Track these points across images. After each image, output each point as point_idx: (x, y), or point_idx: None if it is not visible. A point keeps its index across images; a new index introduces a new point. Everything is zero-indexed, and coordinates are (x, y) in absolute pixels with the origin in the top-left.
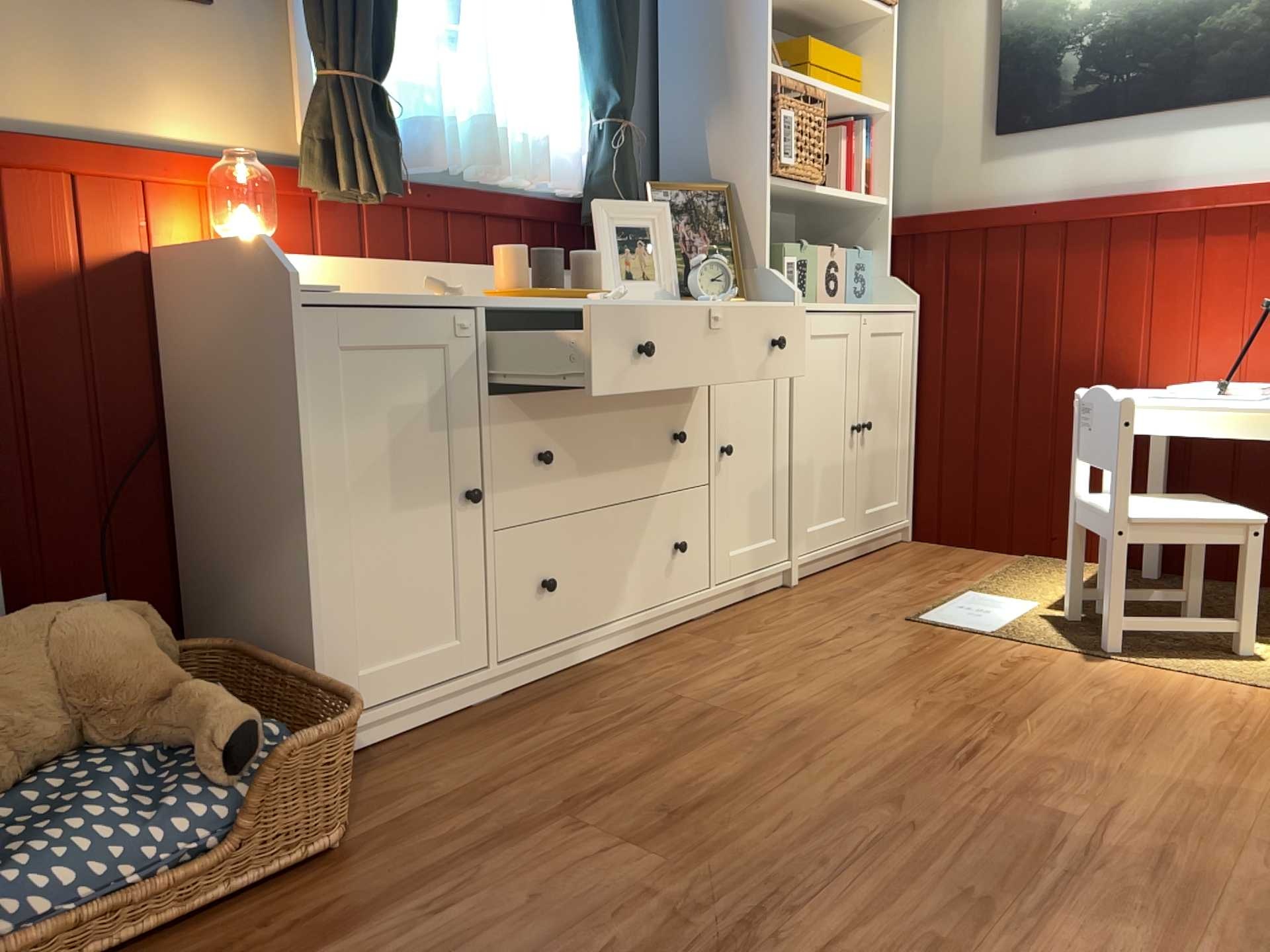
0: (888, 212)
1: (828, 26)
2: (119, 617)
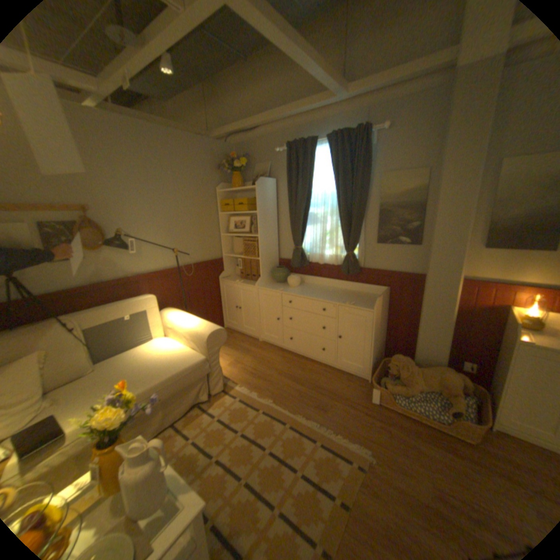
0: None
1: None
2: (457, 379)
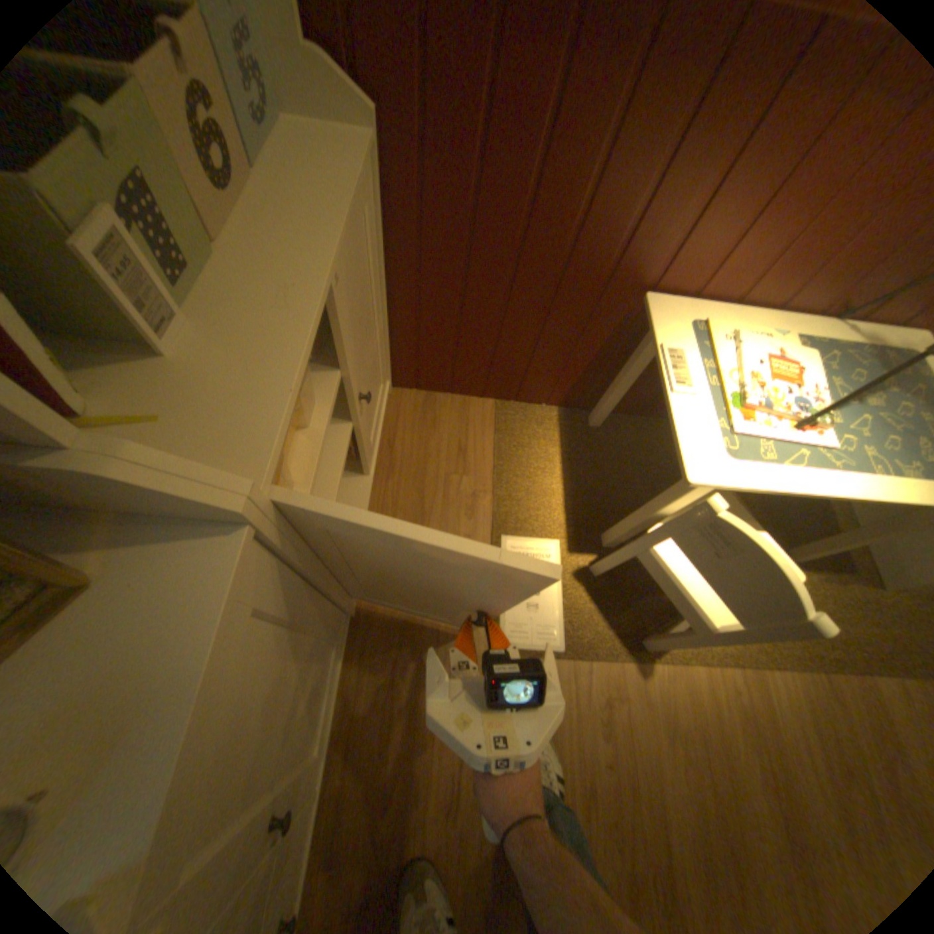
0: None
1: None
2: None
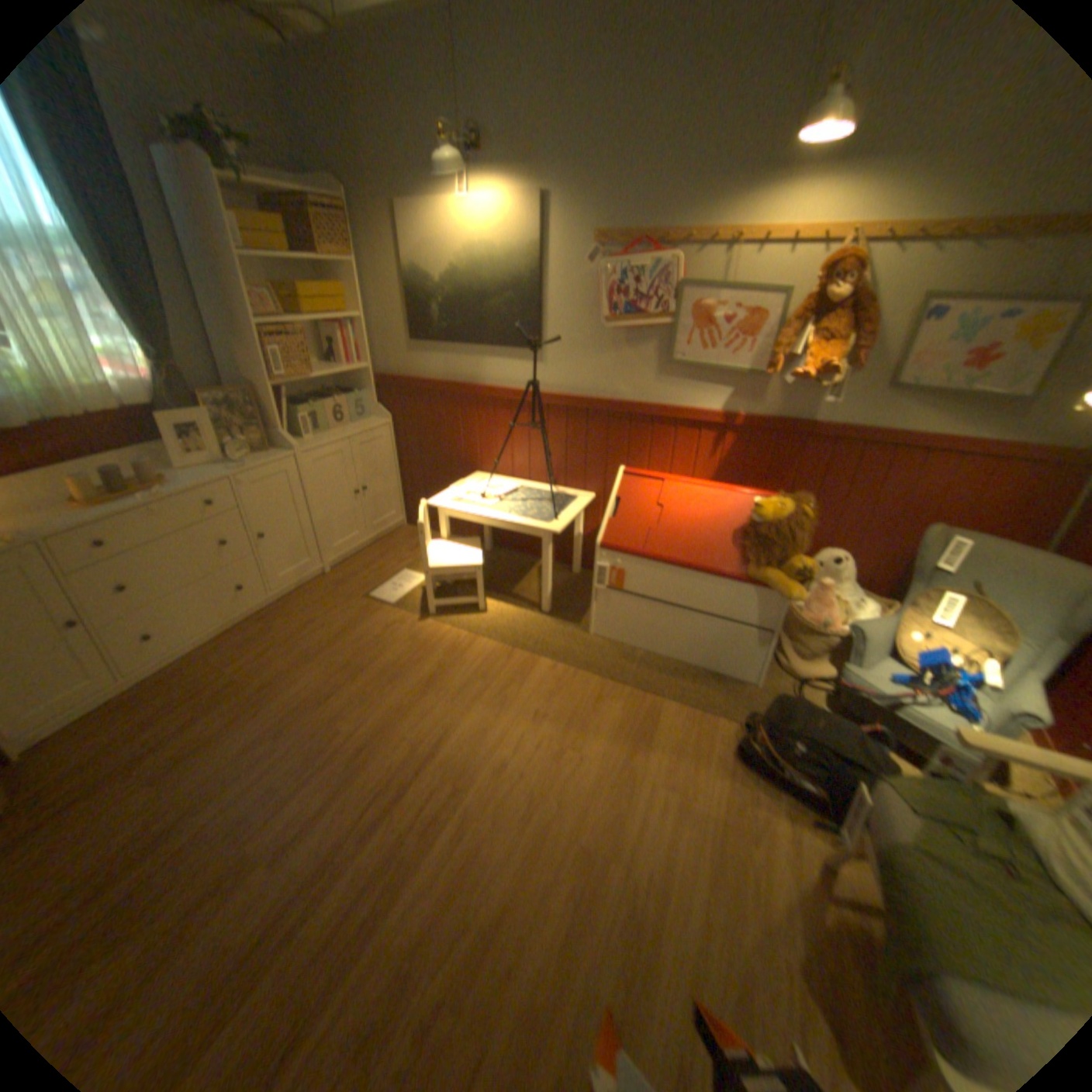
0: (368, 372)
1: (319, 261)
2: None
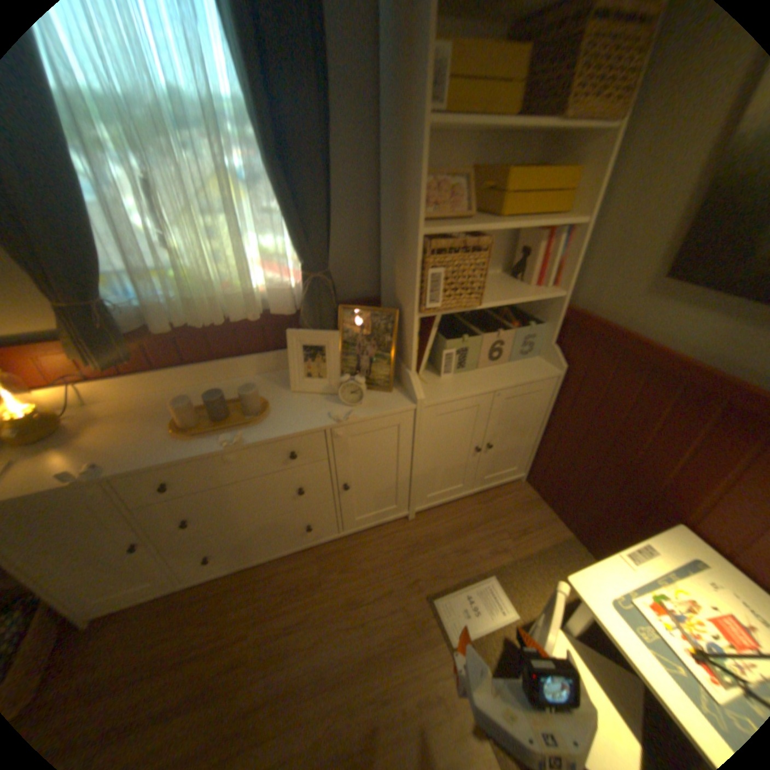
0: (565, 301)
1: (564, 130)
2: None
